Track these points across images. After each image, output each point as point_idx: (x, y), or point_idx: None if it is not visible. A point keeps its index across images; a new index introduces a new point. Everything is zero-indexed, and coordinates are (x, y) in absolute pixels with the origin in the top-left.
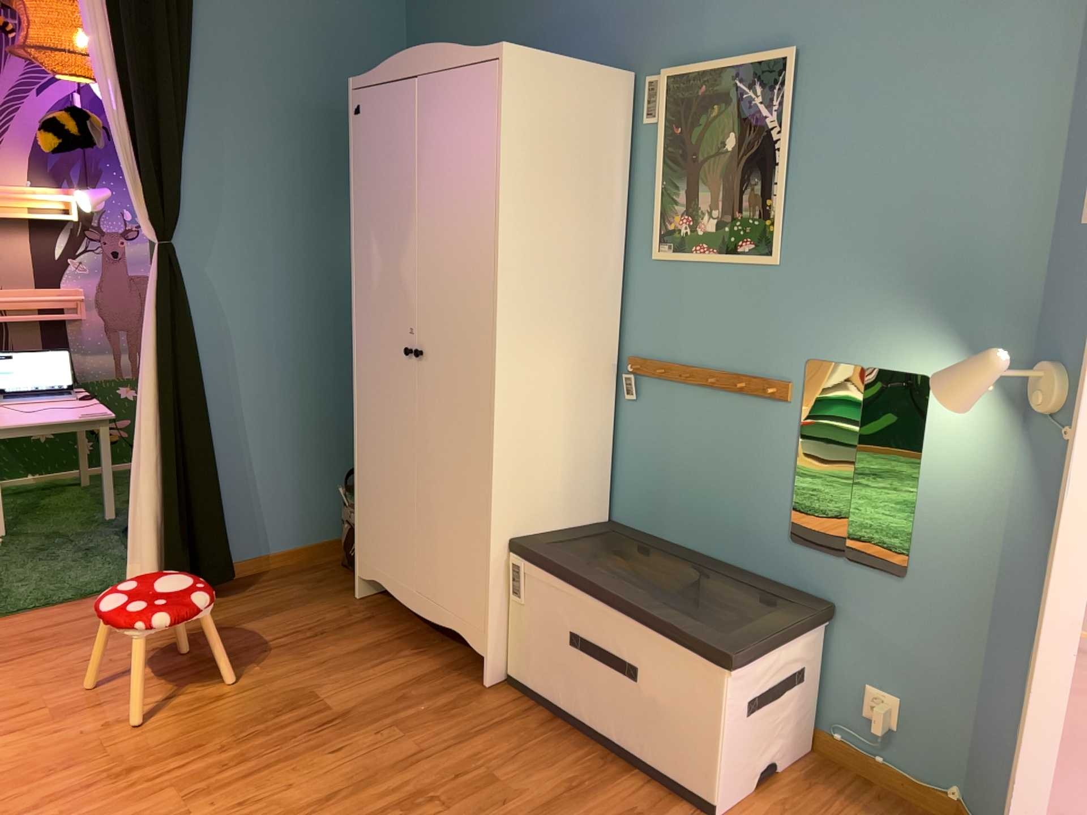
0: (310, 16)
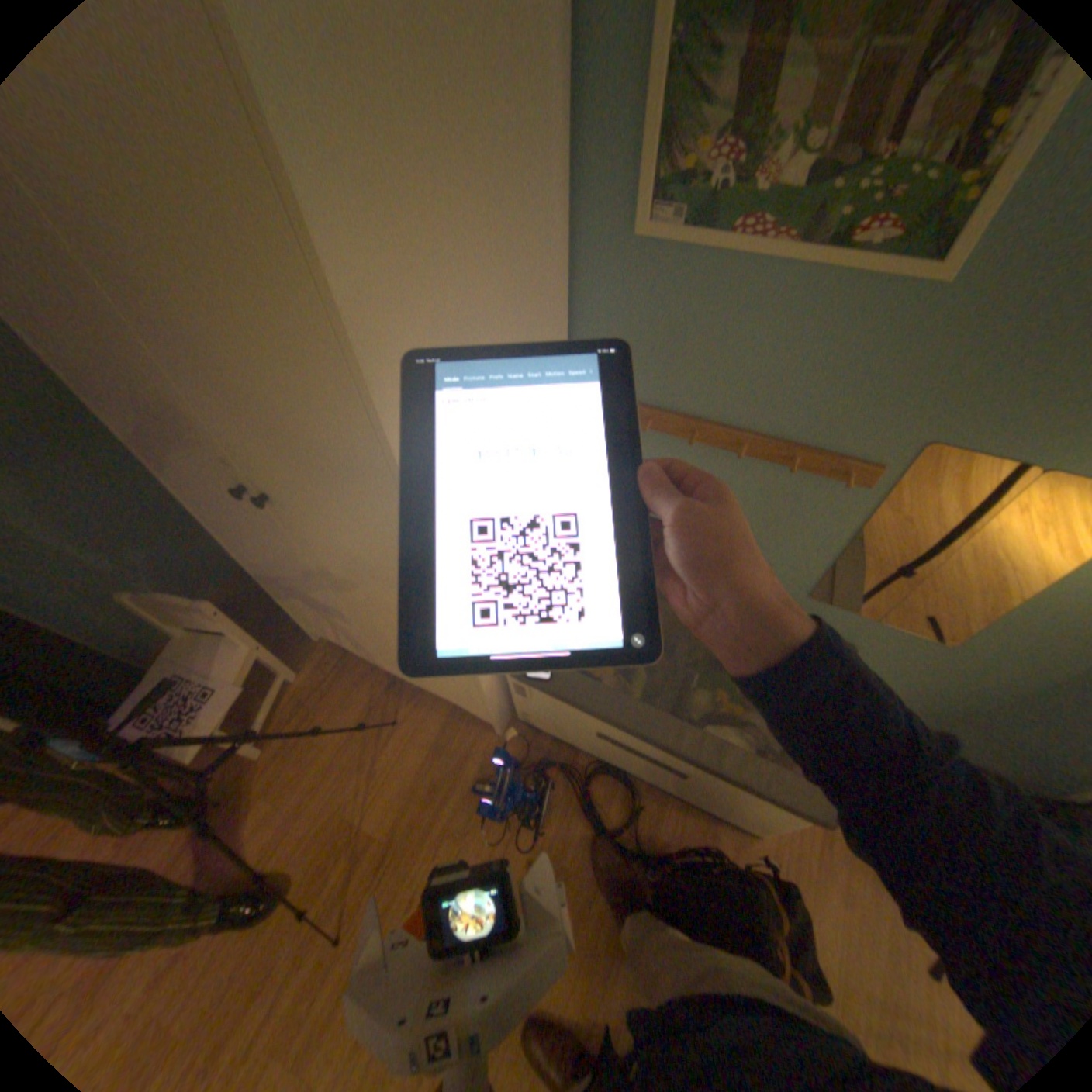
0: None
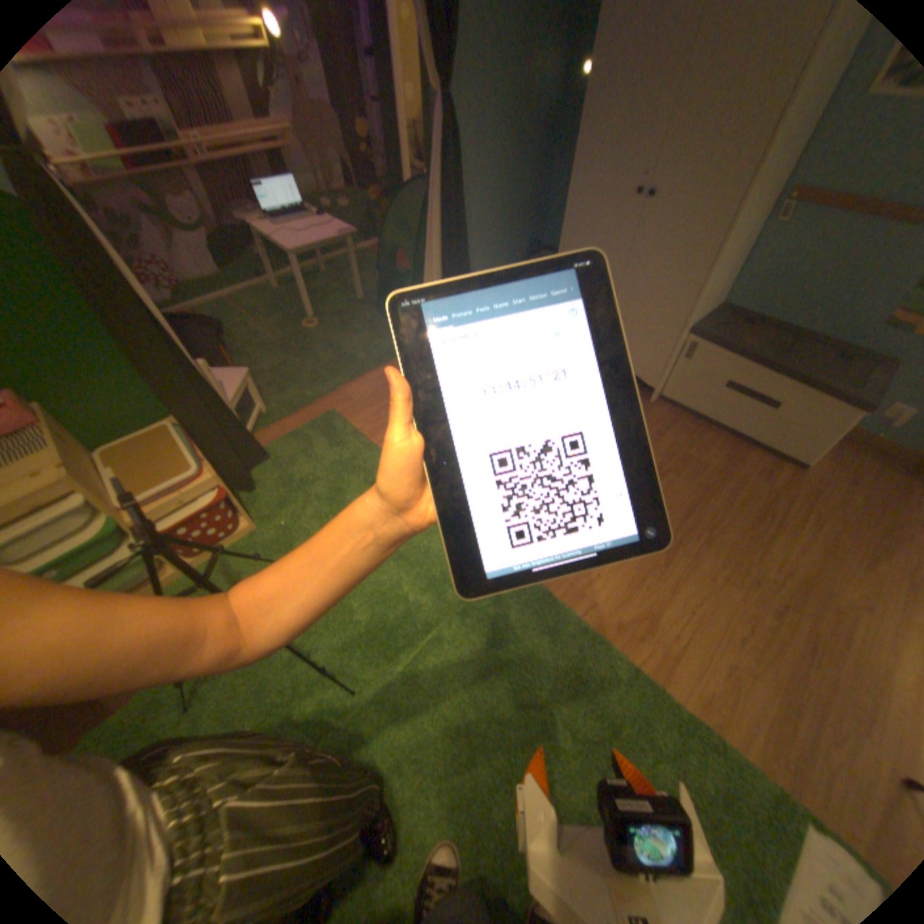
0: None
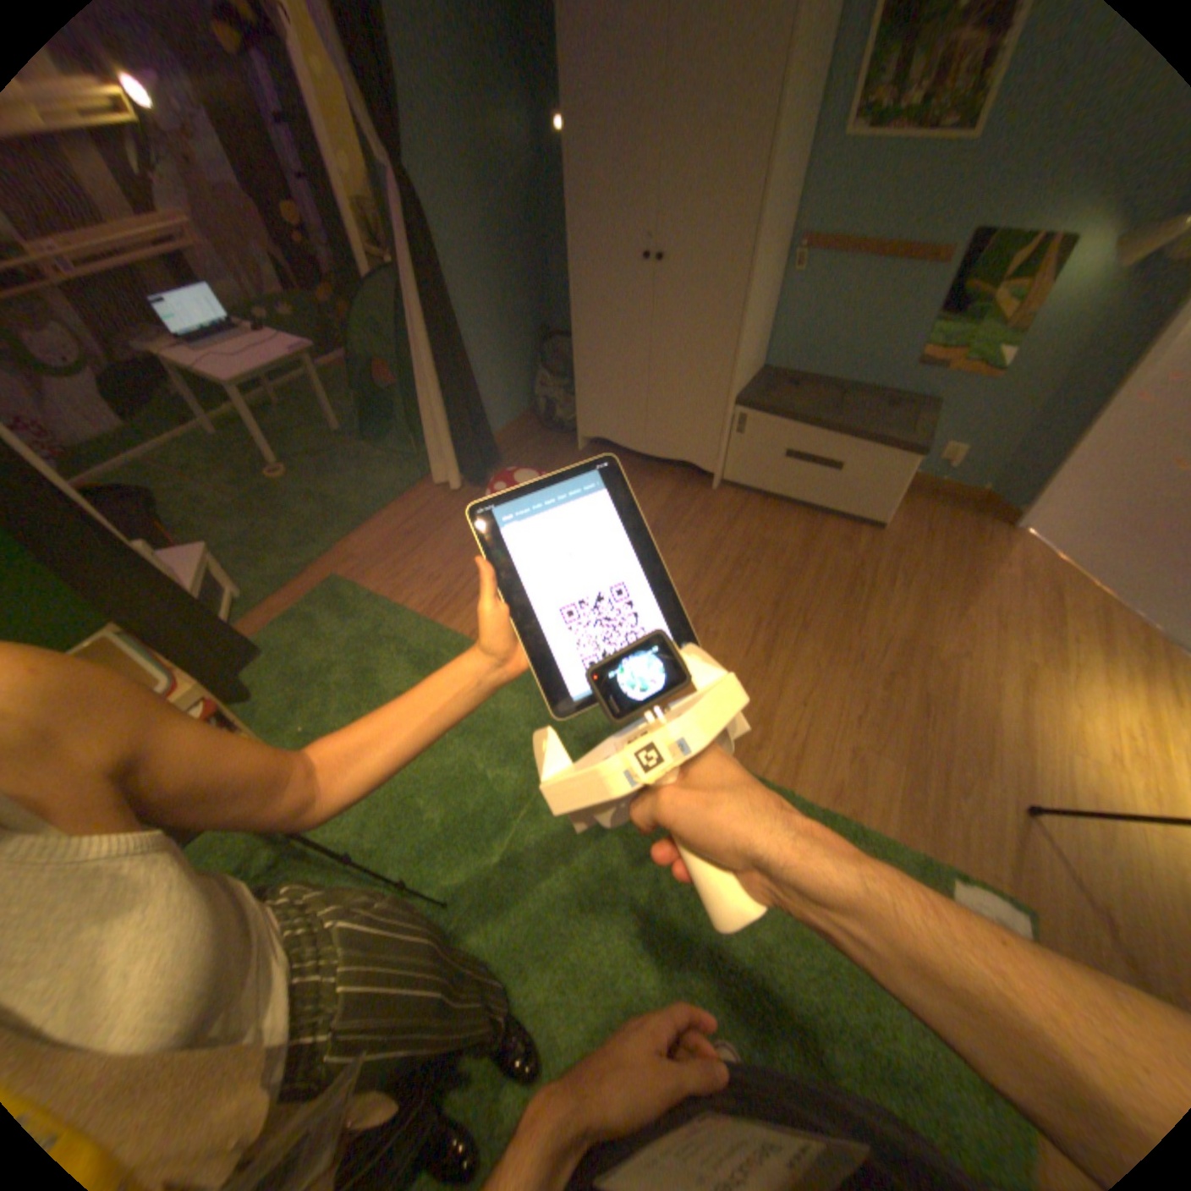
0: None
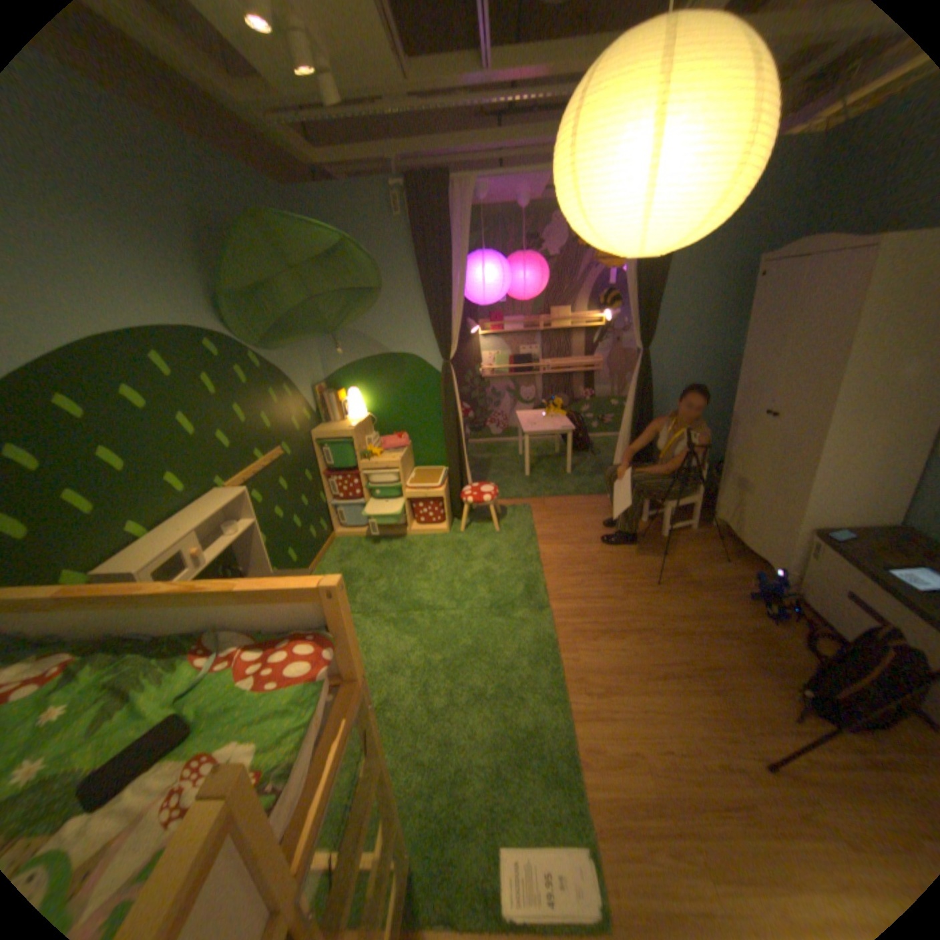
0: (742, 213)
